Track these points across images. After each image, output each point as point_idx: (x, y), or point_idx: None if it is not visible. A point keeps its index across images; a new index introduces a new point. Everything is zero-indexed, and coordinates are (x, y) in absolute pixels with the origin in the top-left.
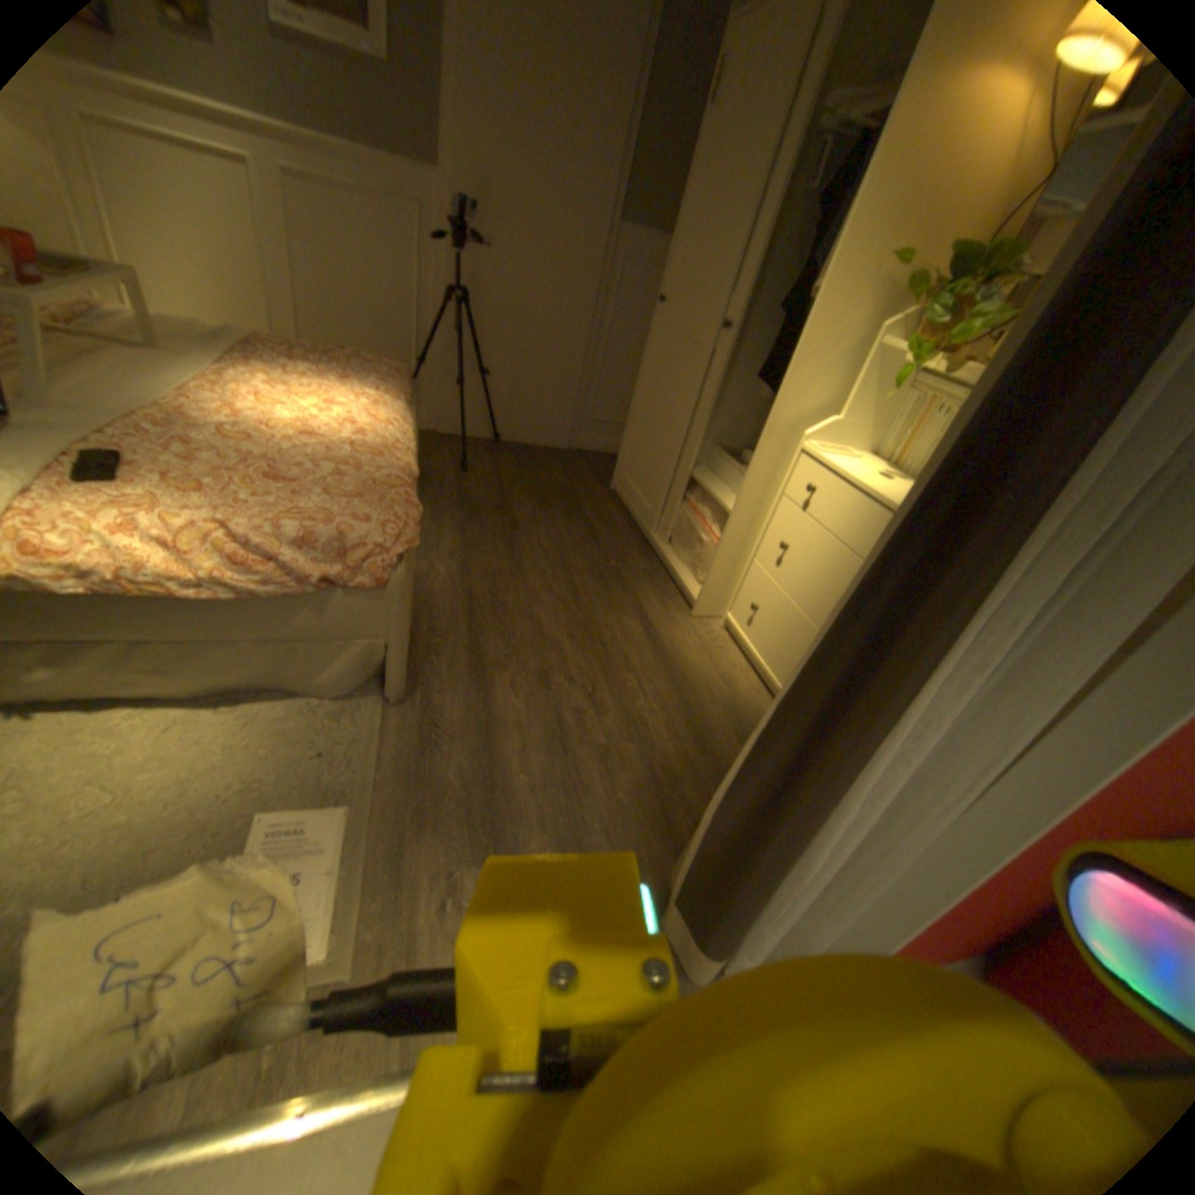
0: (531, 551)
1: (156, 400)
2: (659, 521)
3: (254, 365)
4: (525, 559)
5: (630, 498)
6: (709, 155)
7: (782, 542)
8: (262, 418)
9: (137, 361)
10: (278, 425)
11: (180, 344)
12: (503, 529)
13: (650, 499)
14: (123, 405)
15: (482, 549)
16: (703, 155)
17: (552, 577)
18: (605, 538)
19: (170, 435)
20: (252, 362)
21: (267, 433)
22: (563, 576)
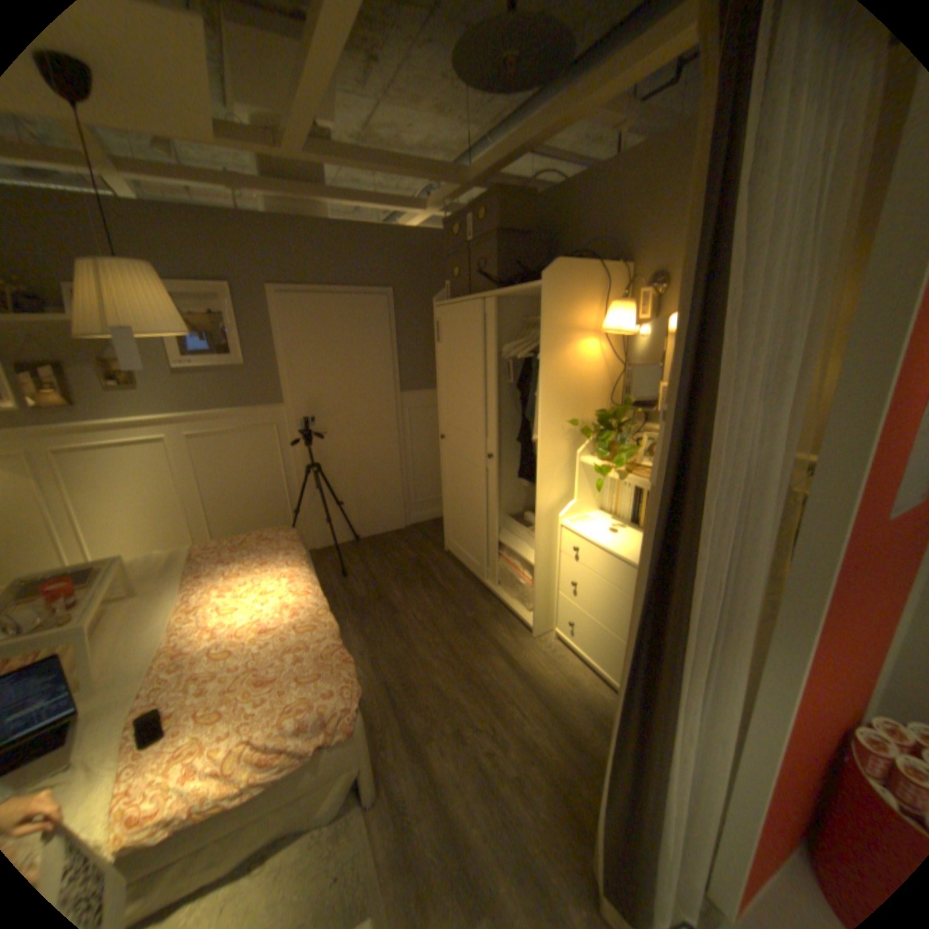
0: (413, 628)
1: (158, 647)
2: (487, 572)
3: (206, 585)
4: (411, 637)
5: (462, 557)
6: (445, 366)
7: (572, 582)
8: (231, 633)
9: (131, 616)
10: (243, 633)
11: (151, 586)
12: (388, 617)
13: (476, 558)
14: (143, 665)
15: (380, 641)
16: (442, 365)
17: (434, 646)
18: (456, 595)
19: (184, 680)
20: (203, 581)
21: (240, 646)
22: (441, 641)
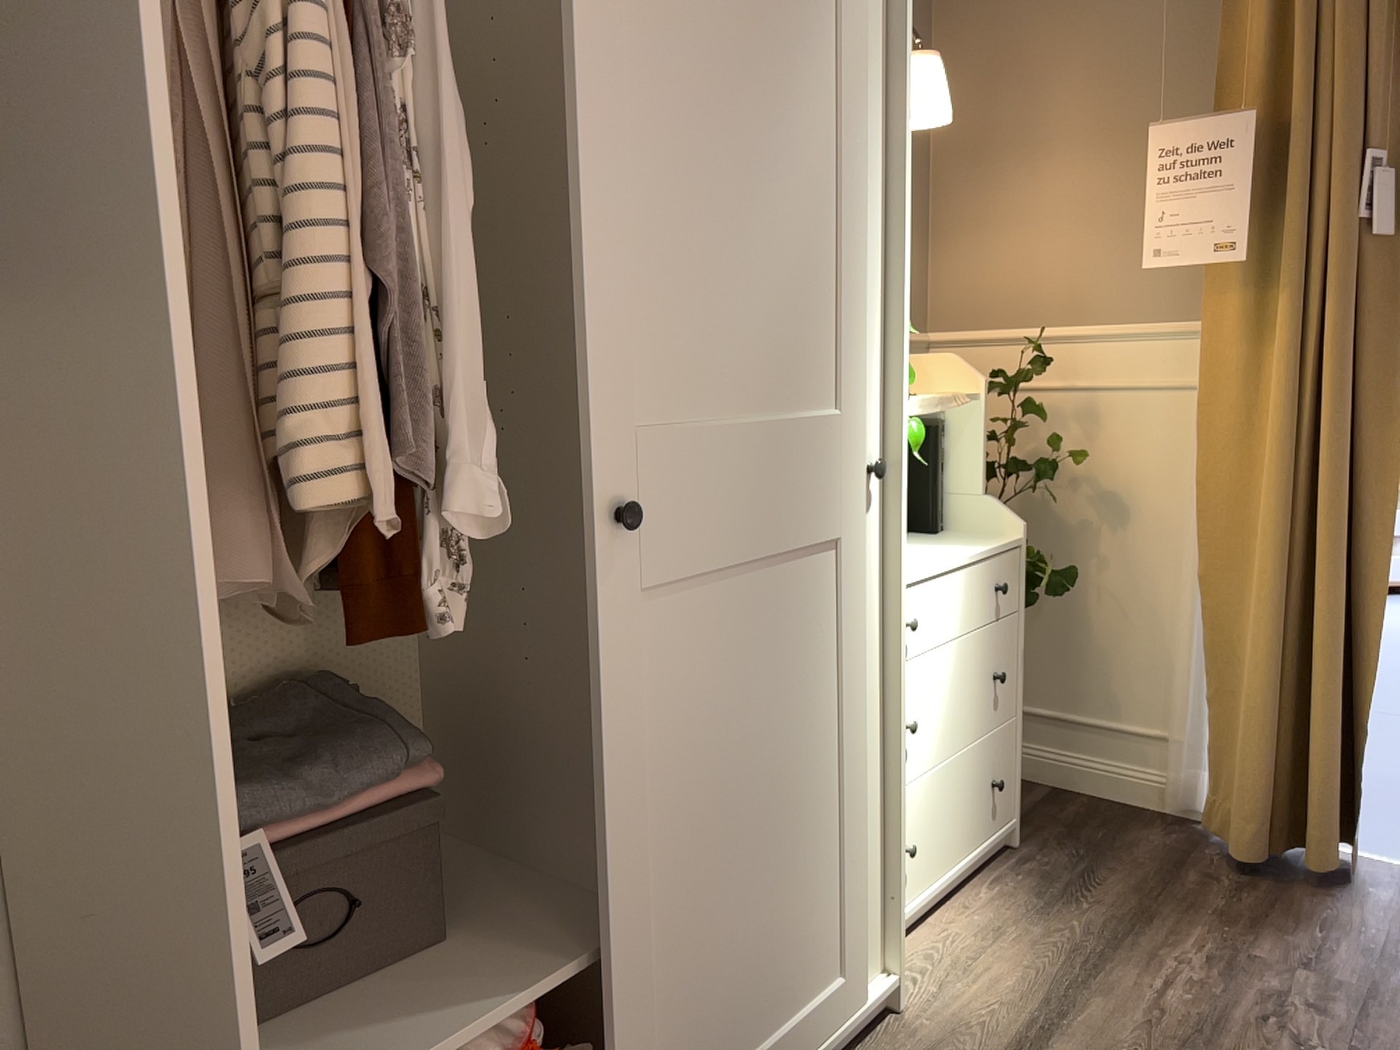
0: None
1: None
2: None
3: None
4: None
5: None
6: None
7: (915, 726)
8: None
9: None
10: None
11: None
12: None
13: None
14: None
15: None
16: None
17: None
18: None
19: None
20: None
21: None
22: None
